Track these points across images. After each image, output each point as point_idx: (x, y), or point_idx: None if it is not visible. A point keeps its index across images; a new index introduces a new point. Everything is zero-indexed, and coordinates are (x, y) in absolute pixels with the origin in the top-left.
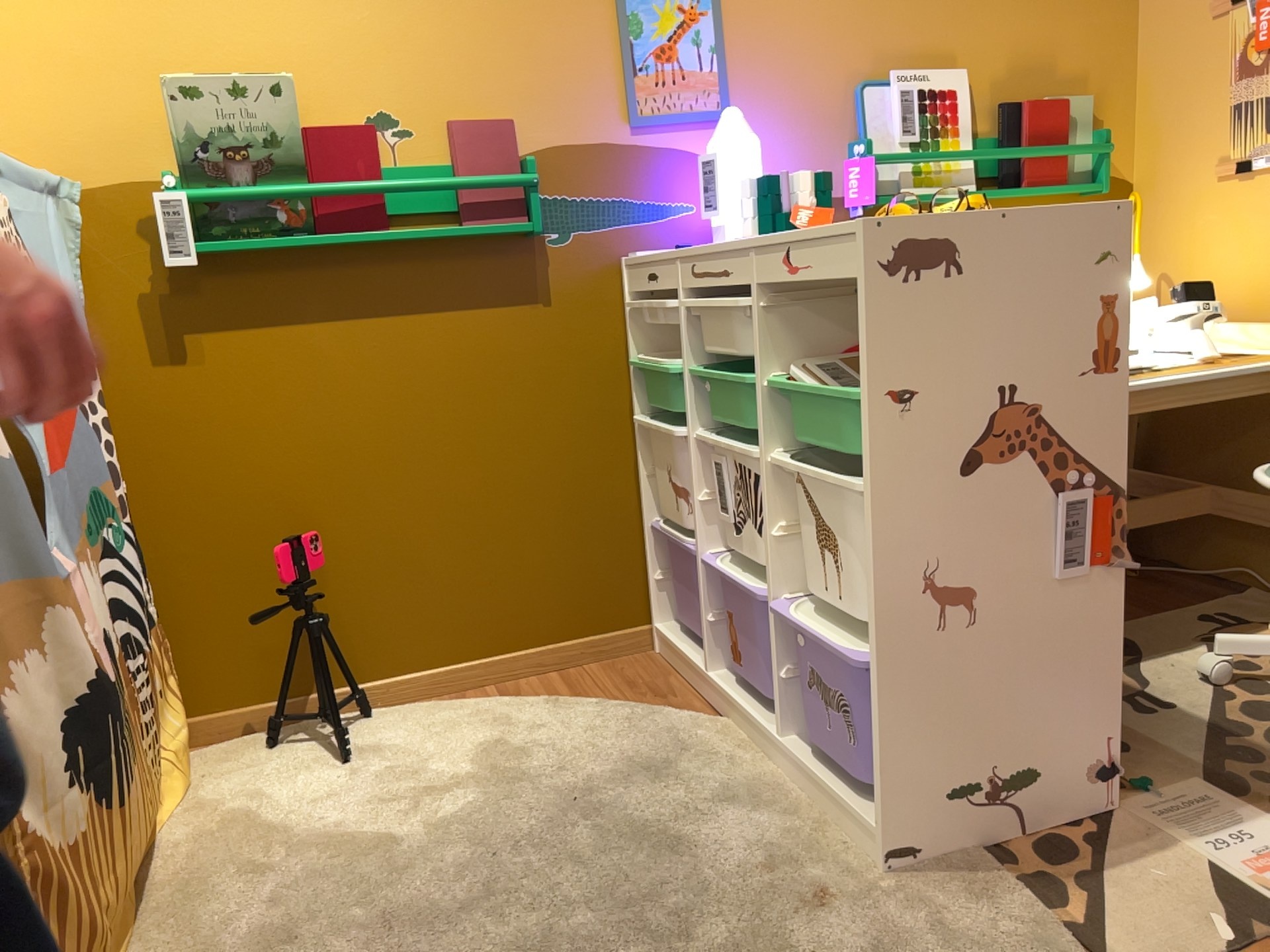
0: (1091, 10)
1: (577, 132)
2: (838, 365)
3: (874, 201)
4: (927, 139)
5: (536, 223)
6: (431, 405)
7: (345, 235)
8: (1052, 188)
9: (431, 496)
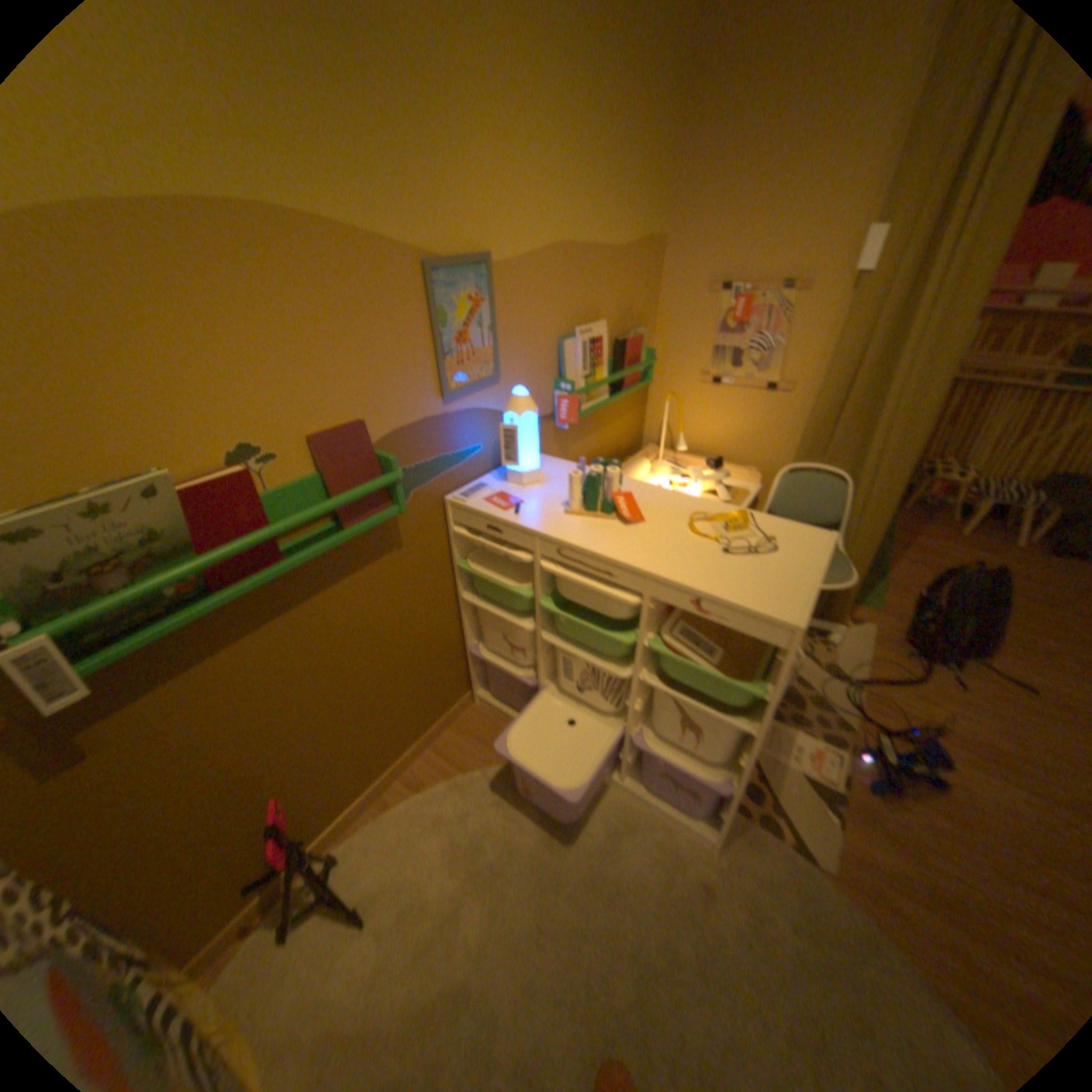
0: (649, 273)
1: (409, 415)
2: (687, 629)
3: (578, 424)
4: (592, 372)
5: (402, 509)
6: (331, 658)
7: (245, 583)
8: (636, 389)
9: (341, 712)
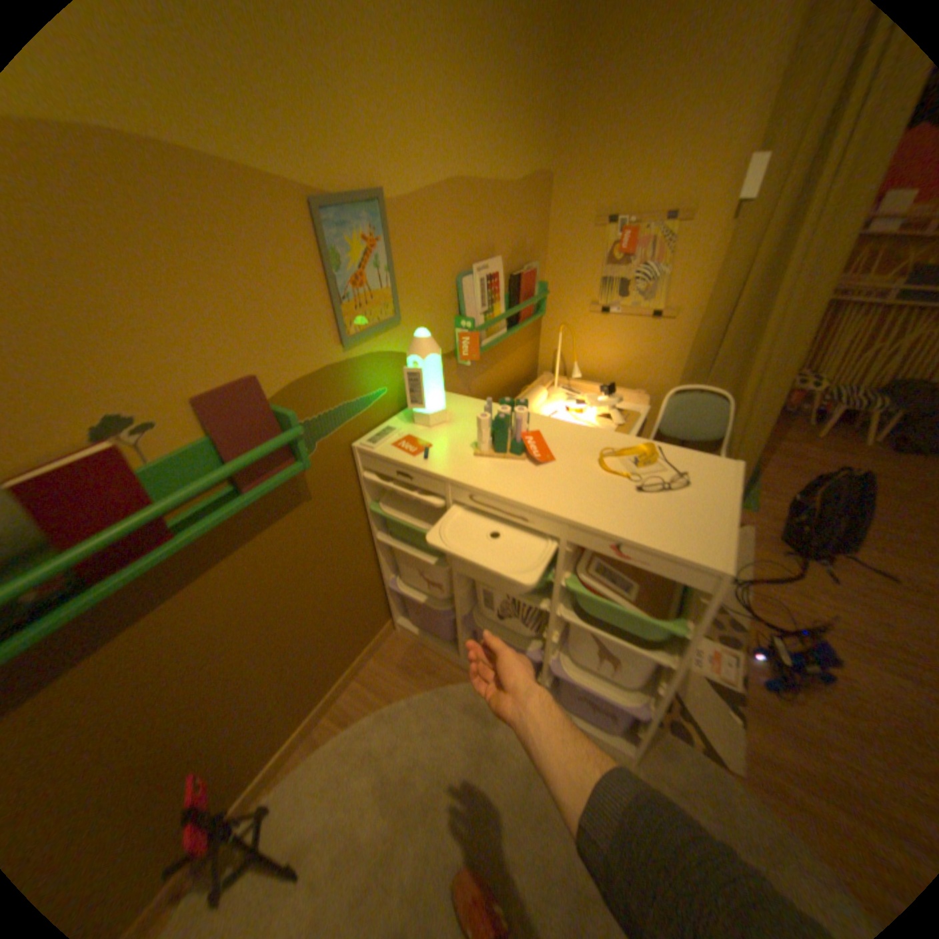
0: (538, 208)
1: (307, 364)
2: (601, 564)
3: (479, 359)
4: (489, 307)
5: (306, 463)
6: (244, 617)
7: (130, 566)
8: (531, 321)
9: (260, 665)
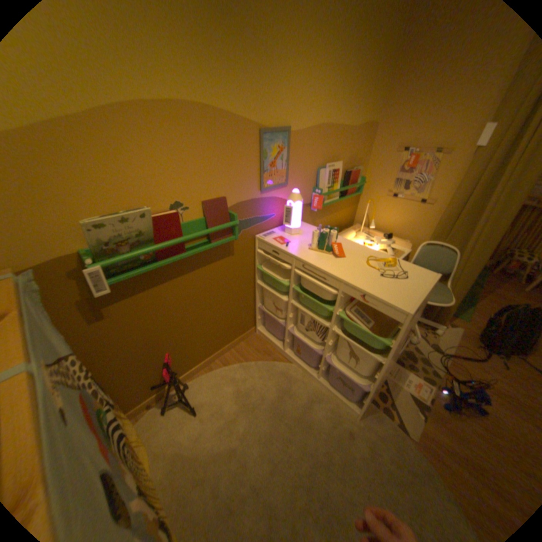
0: (367, 139)
1: (245, 197)
2: (358, 309)
3: (321, 209)
4: (332, 185)
5: (236, 237)
6: (198, 298)
7: (170, 259)
8: (353, 196)
9: (199, 323)
